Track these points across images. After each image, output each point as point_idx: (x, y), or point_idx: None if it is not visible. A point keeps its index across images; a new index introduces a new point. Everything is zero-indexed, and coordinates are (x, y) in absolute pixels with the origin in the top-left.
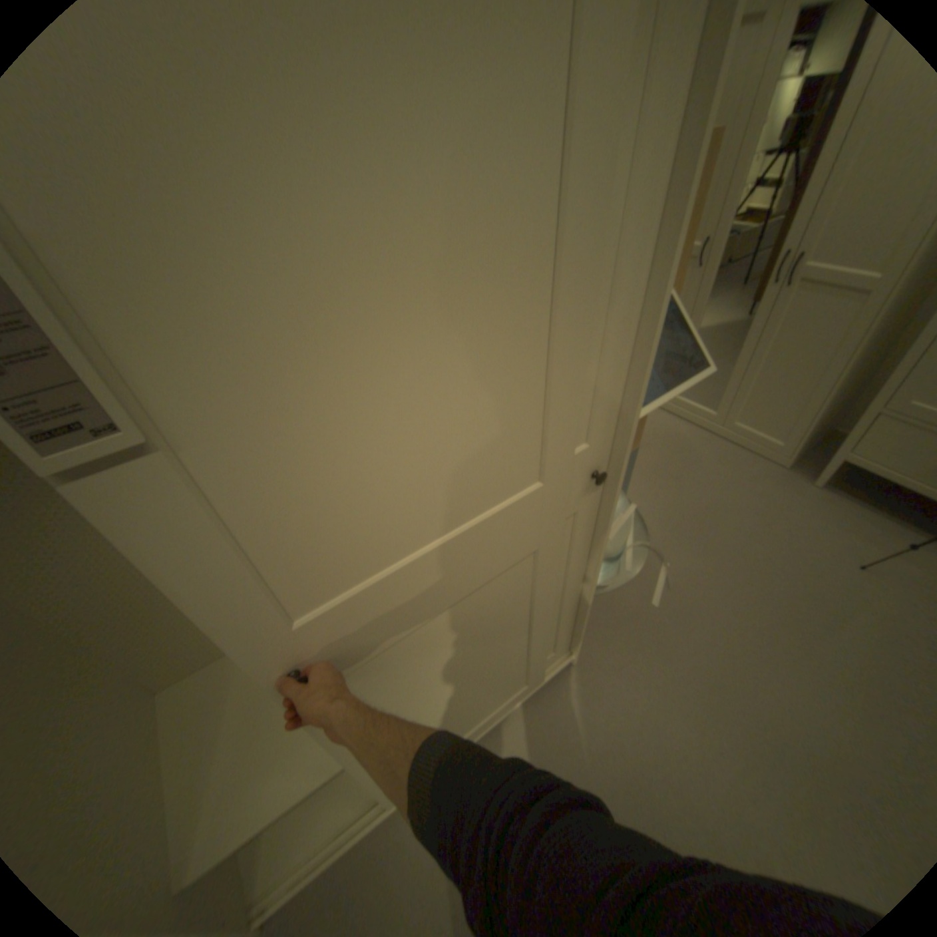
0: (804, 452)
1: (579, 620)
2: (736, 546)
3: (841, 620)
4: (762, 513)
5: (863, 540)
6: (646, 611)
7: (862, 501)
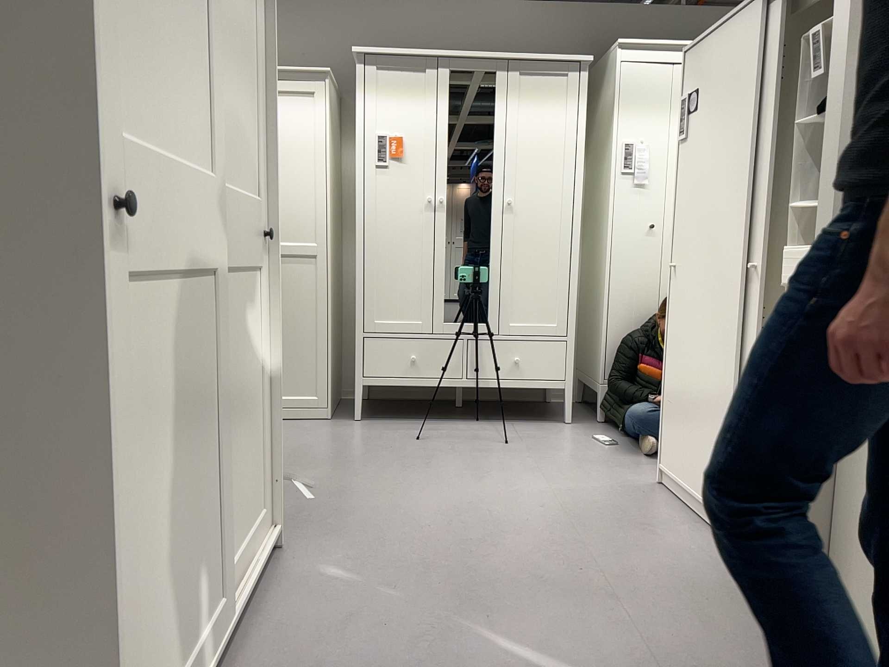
0: (332, 406)
1: (272, 460)
2: (336, 459)
3: (429, 461)
4: (335, 441)
5: (406, 433)
6: (306, 507)
7: (388, 420)
